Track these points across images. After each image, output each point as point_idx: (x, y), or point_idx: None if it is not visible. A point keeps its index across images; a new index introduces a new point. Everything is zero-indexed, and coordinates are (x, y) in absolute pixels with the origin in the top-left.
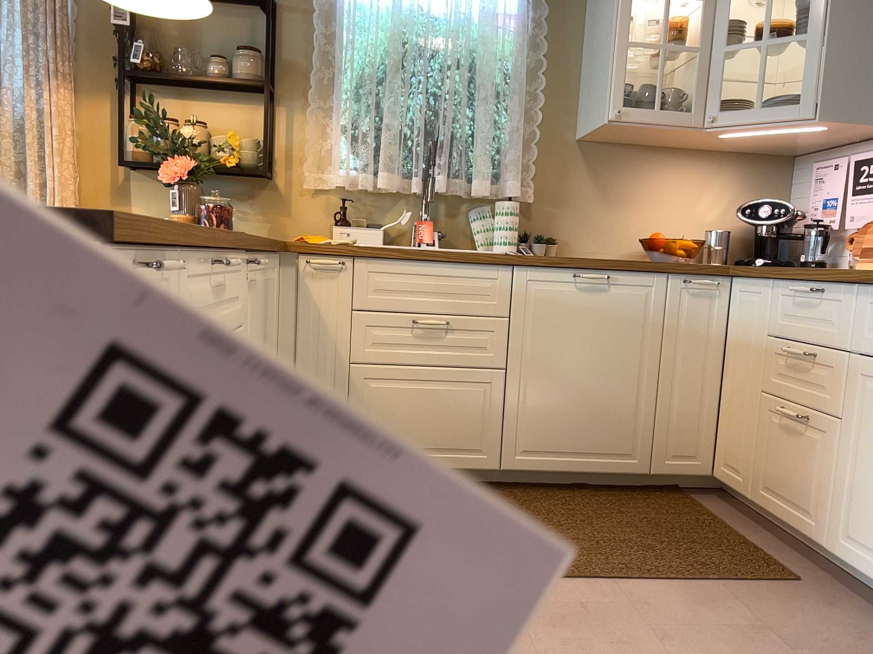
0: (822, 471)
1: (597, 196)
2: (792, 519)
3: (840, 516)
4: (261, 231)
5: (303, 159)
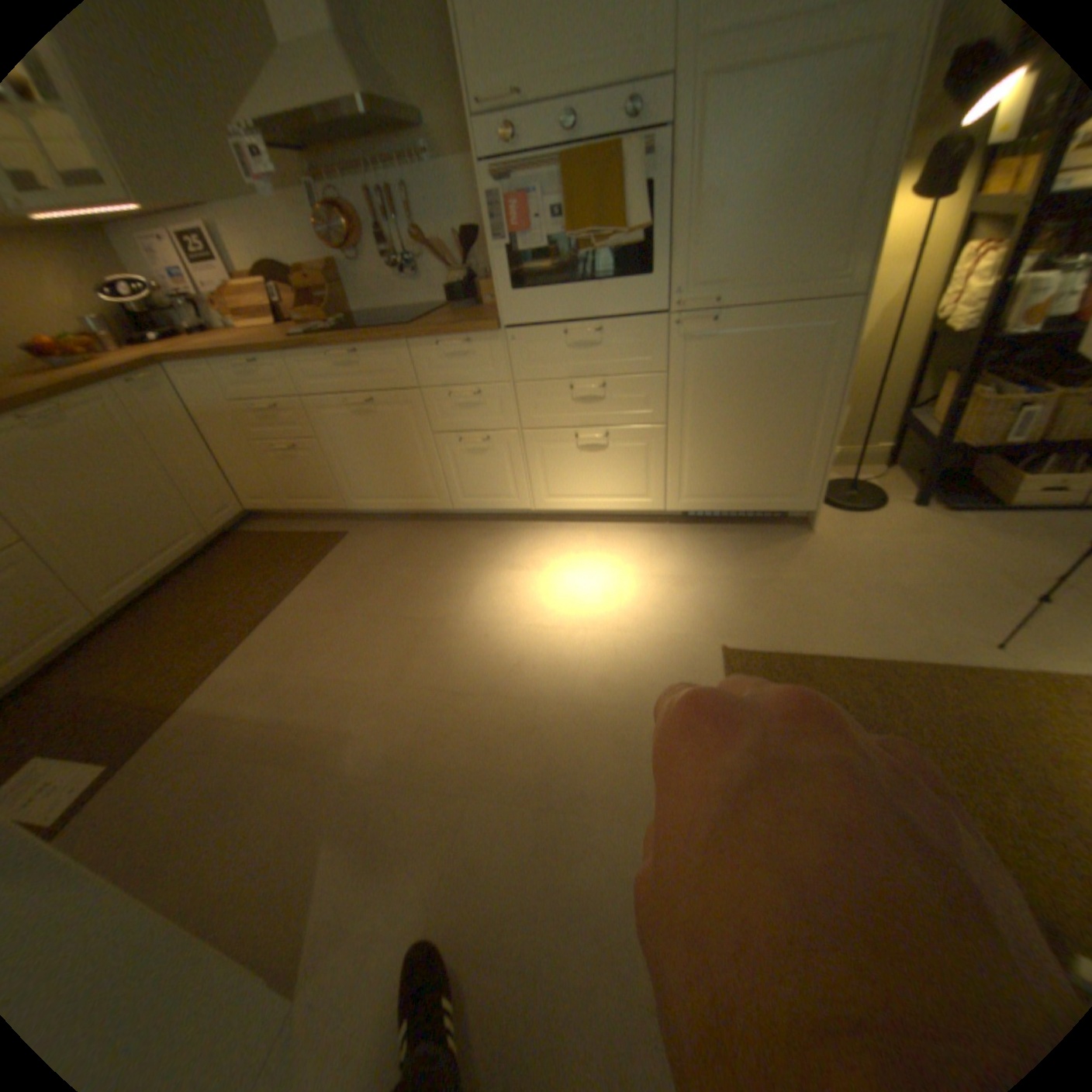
0: (320, 470)
1: None
2: (318, 505)
3: (345, 488)
4: None
5: None
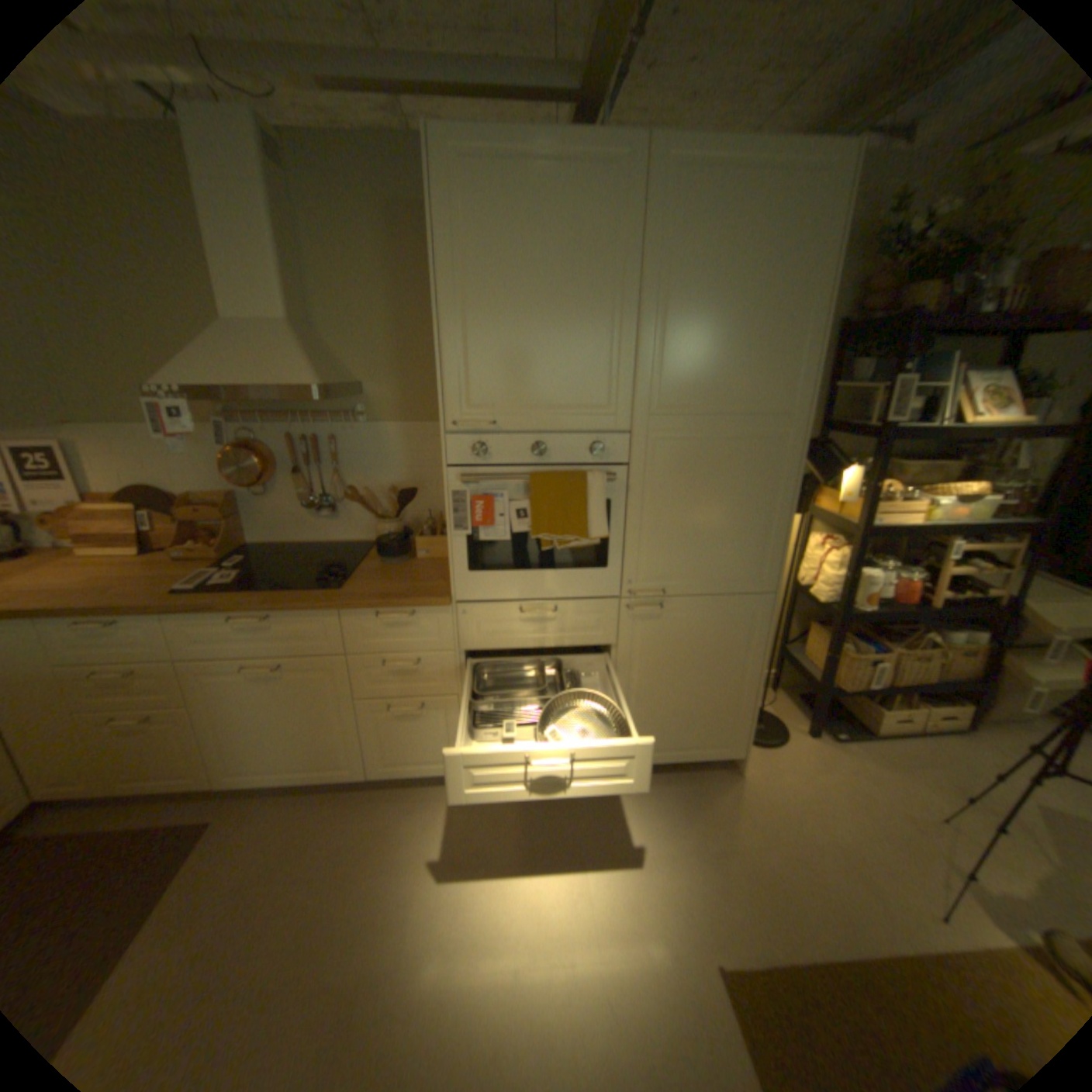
0: (182, 746)
1: None
2: (166, 787)
3: (215, 765)
4: None
5: None
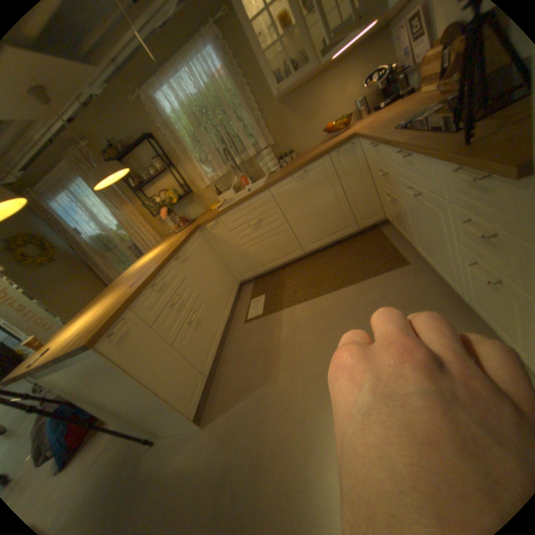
0: (406, 219)
1: (299, 120)
2: (407, 236)
3: (415, 237)
4: (202, 210)
5: (196, 180)
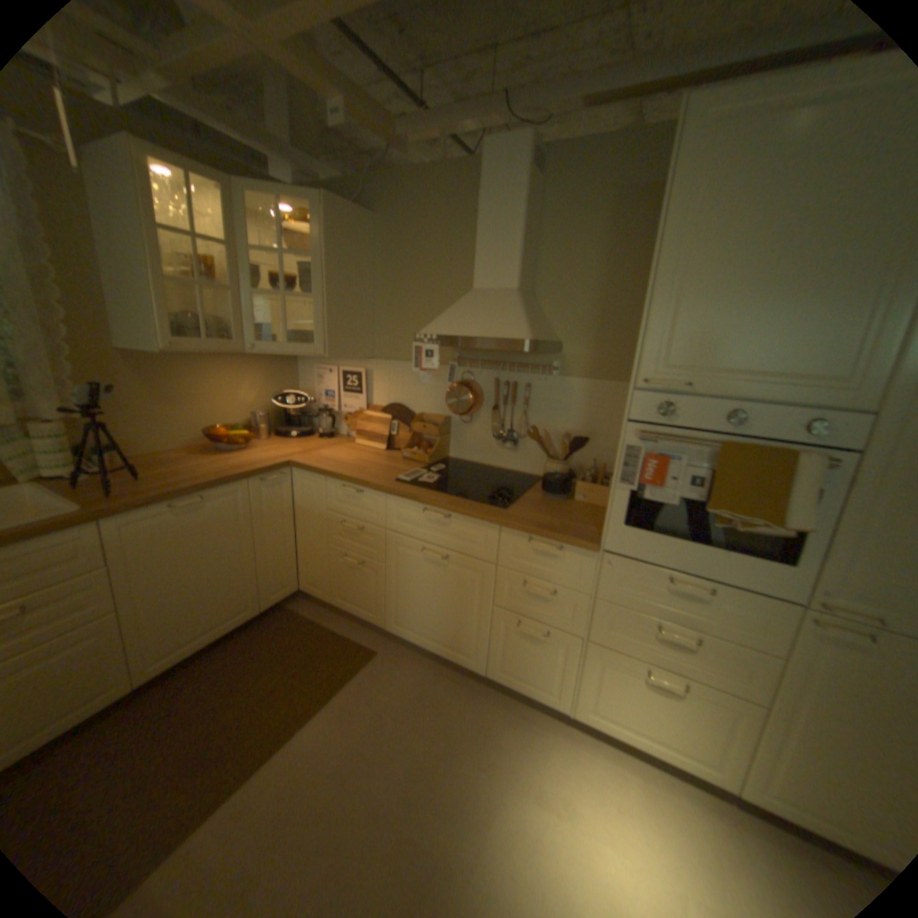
0: (375, 589)
1: (148, 399)
2: (360, 613)
3: (390, 612)
4: None
5: None
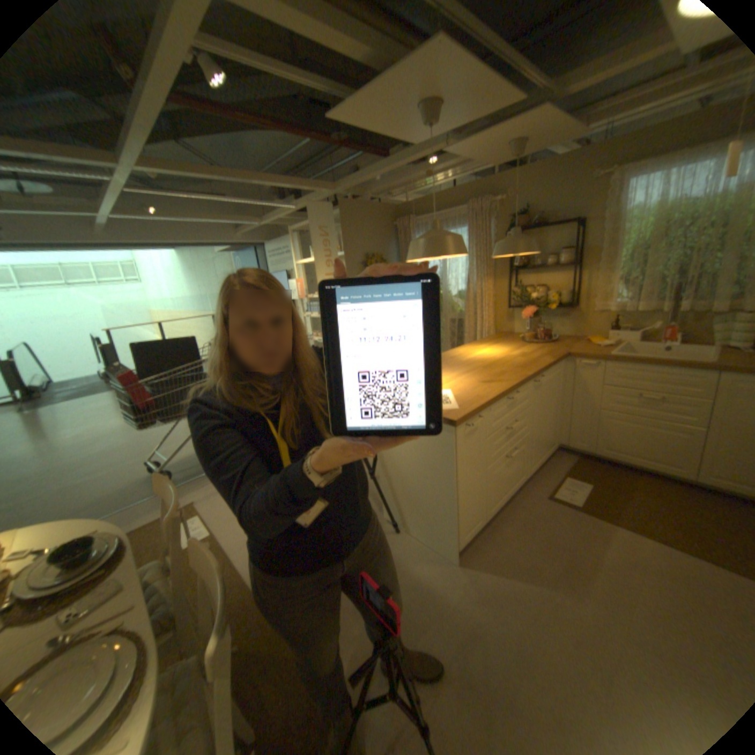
0: None
1: None
2: None
3: None
4: (570, 331)
5: (595, 295)
